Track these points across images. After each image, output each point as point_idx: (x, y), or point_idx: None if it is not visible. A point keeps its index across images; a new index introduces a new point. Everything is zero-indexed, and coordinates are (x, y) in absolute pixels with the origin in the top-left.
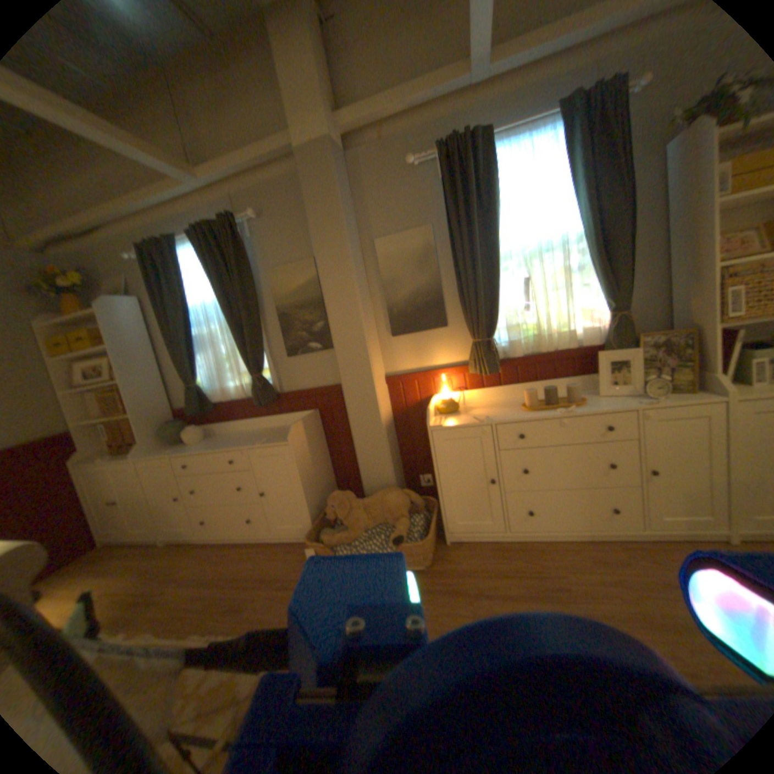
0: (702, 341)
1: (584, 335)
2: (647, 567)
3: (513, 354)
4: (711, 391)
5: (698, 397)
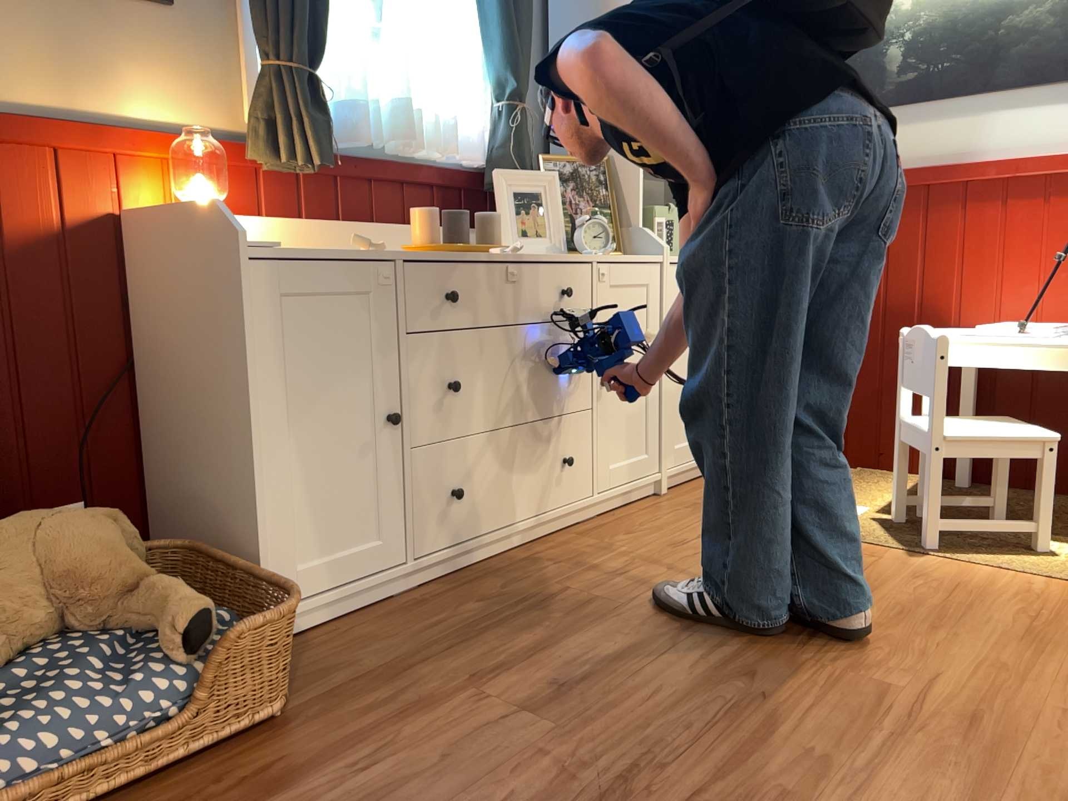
0: (613, 181)
1: (454, 142)
2: (630, 539)
3: (354, 136)
4: (632, 255)
5: (633, 256)
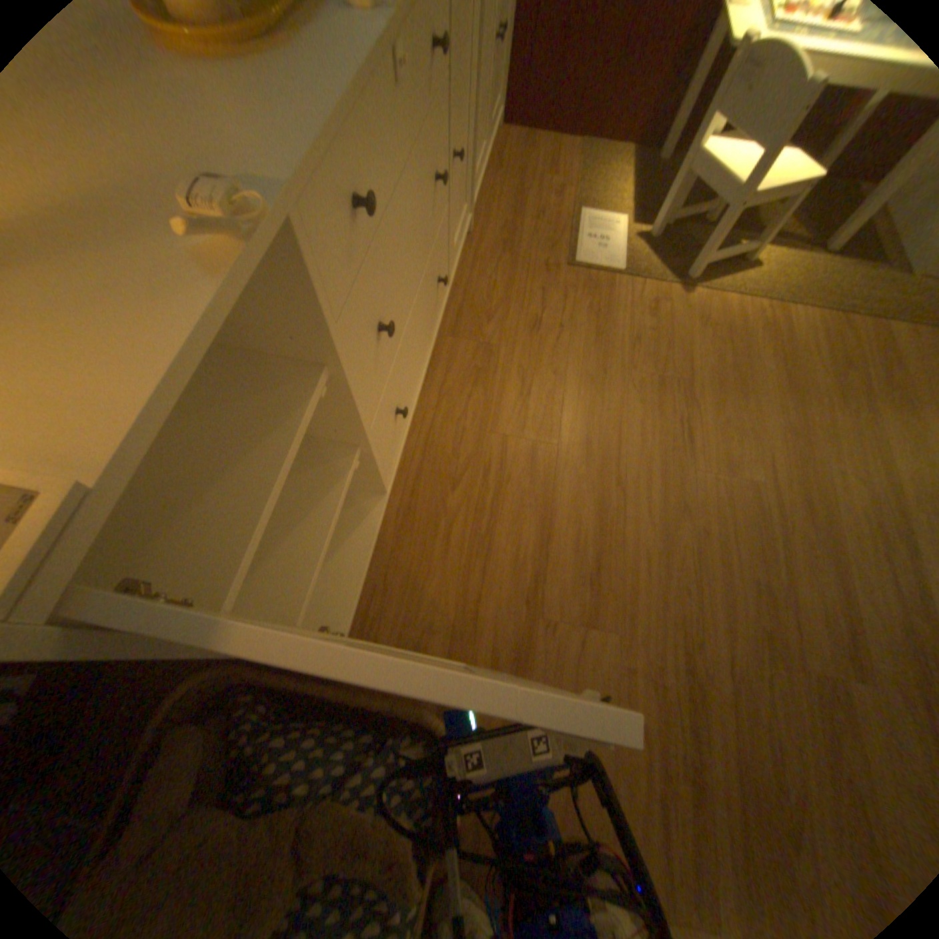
0: None
1: None
2: (494, 329)
3: None
4: None
5: None
